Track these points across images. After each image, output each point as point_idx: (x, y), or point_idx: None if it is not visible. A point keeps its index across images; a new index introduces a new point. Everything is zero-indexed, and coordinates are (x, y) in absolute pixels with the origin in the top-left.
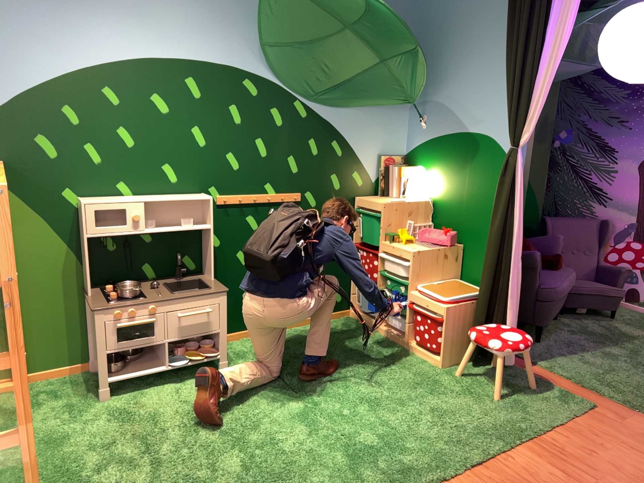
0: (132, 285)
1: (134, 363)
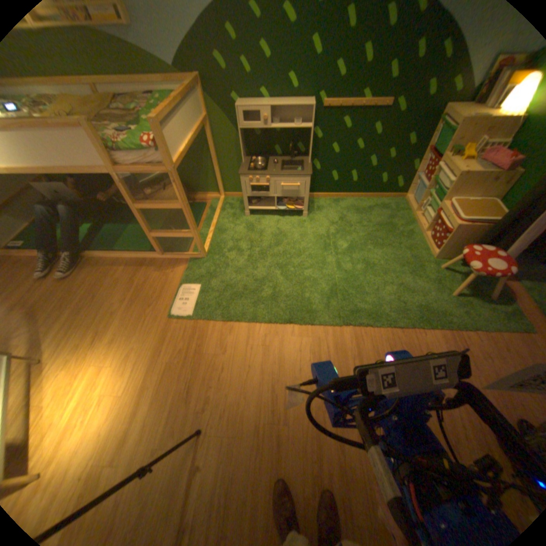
0: (264, 159)
1: (261, 202)
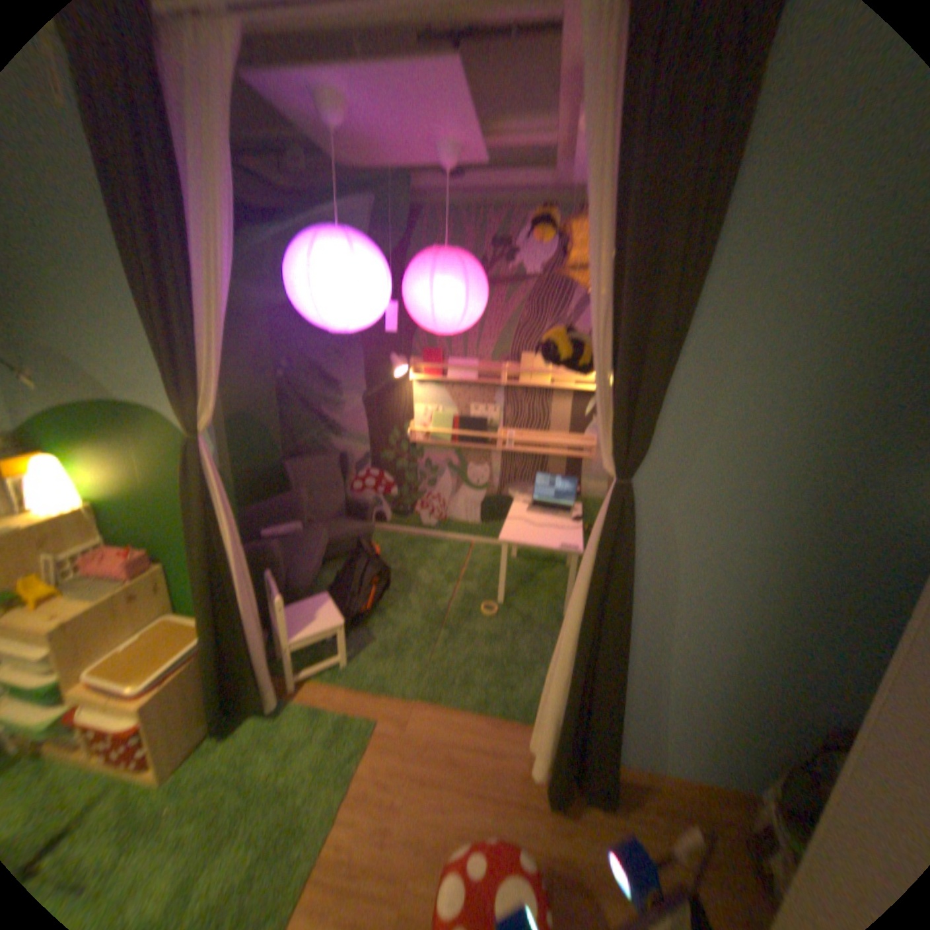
0: None
1: None
